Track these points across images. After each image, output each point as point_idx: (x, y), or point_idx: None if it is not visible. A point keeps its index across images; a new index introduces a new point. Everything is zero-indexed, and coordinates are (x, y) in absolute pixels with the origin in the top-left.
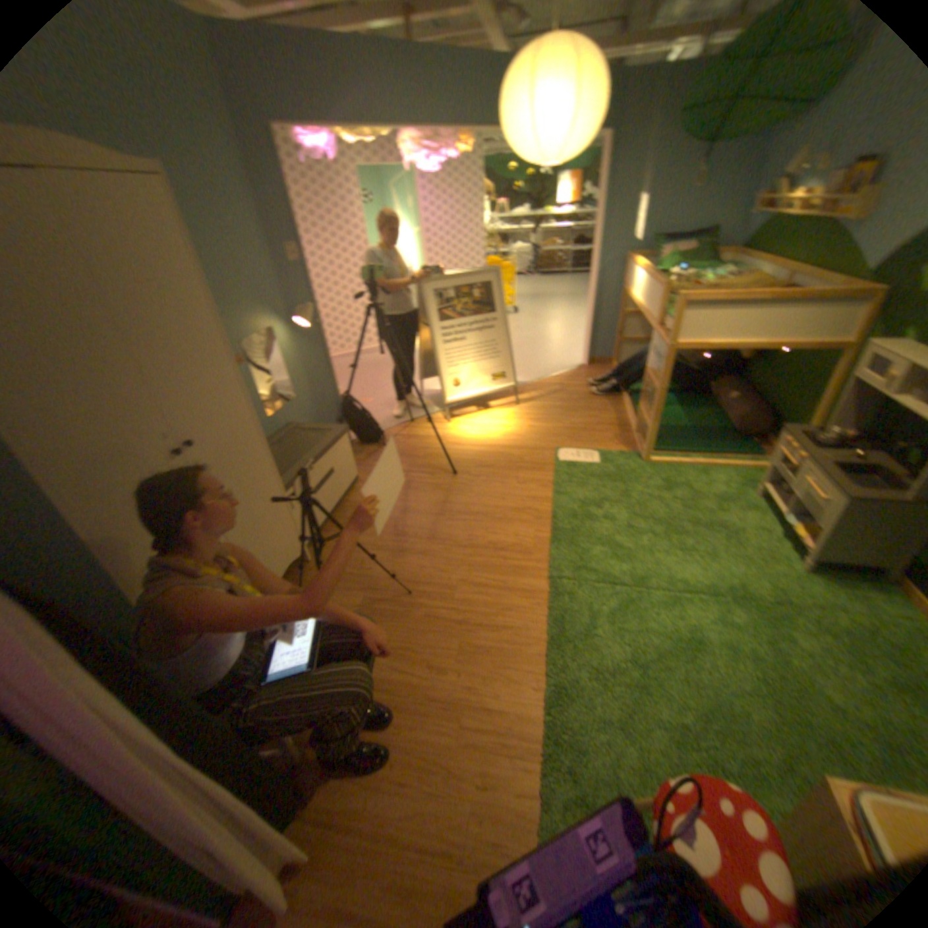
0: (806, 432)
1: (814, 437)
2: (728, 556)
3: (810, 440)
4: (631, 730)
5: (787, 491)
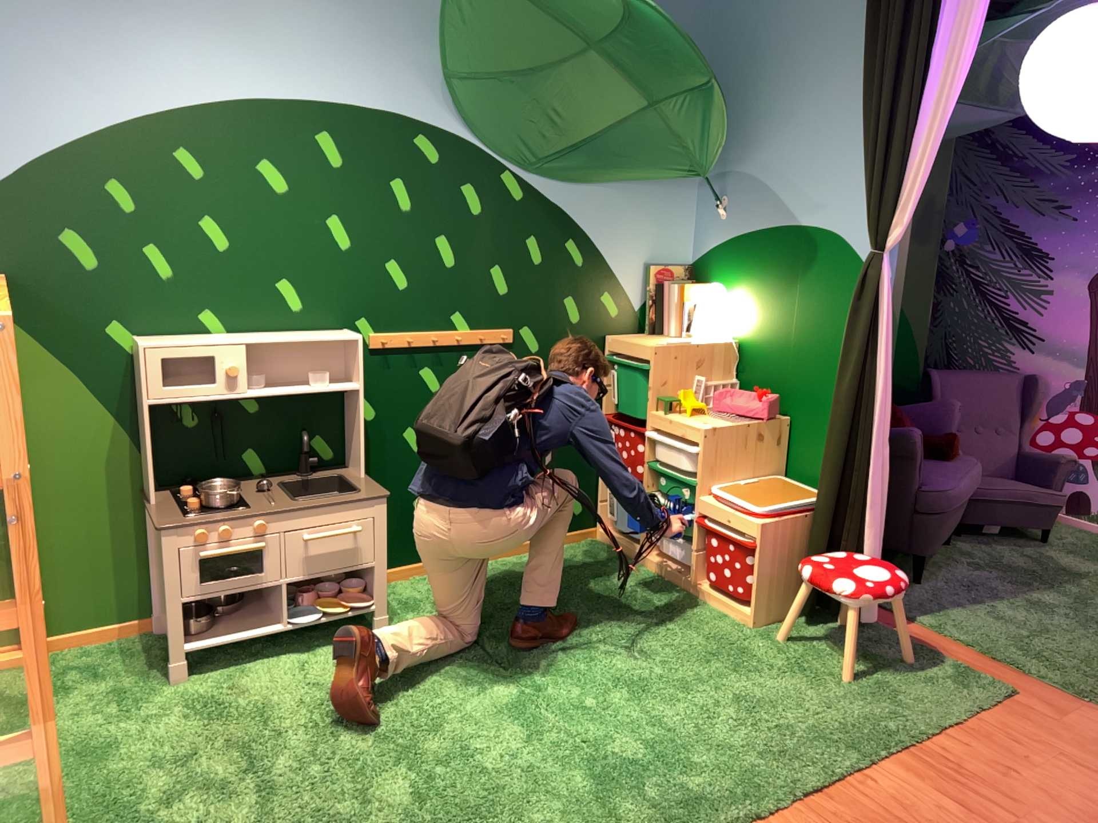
0: (185, 511)
1: (196, 510)
2: (403, 680)
3: (226, 506)
4: (781, 690)
5: (225, 611)
